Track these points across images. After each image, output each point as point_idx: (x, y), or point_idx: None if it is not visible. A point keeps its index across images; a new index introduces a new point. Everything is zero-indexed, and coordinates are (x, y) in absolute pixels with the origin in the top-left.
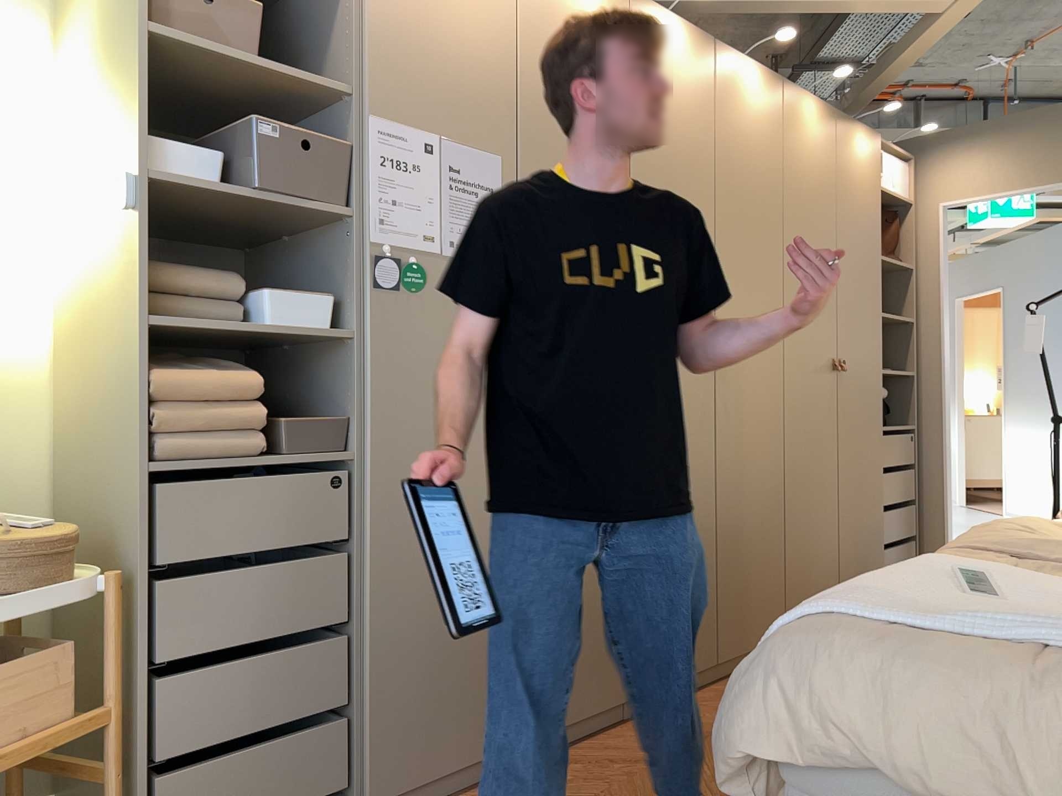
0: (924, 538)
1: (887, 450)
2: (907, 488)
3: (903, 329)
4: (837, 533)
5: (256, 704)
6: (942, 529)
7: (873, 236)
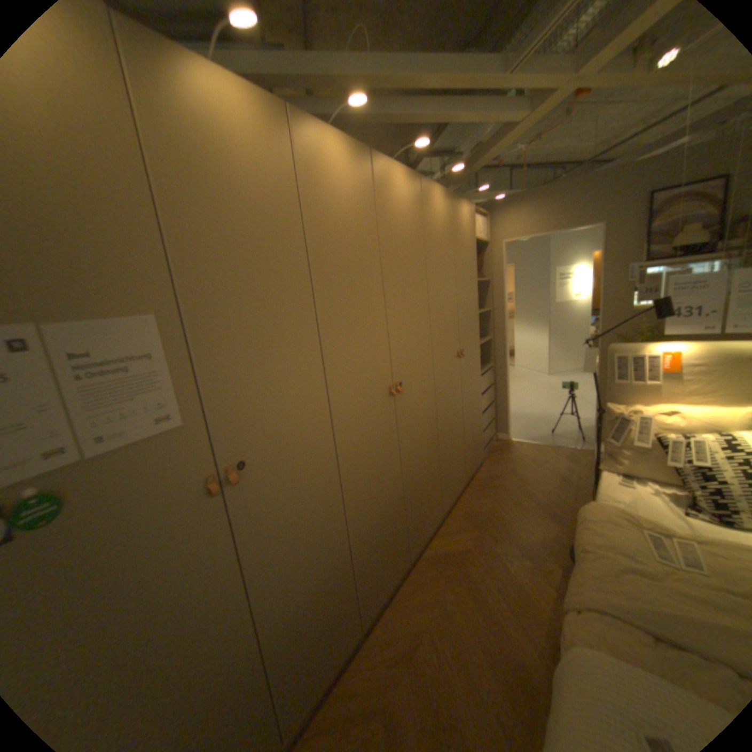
0: (502, 416)
1: (486, 382)
2: (495, 395)
3: (490, 313)
4: (467, 441)
5: None
6: (510, 411)
7: (474, 263)
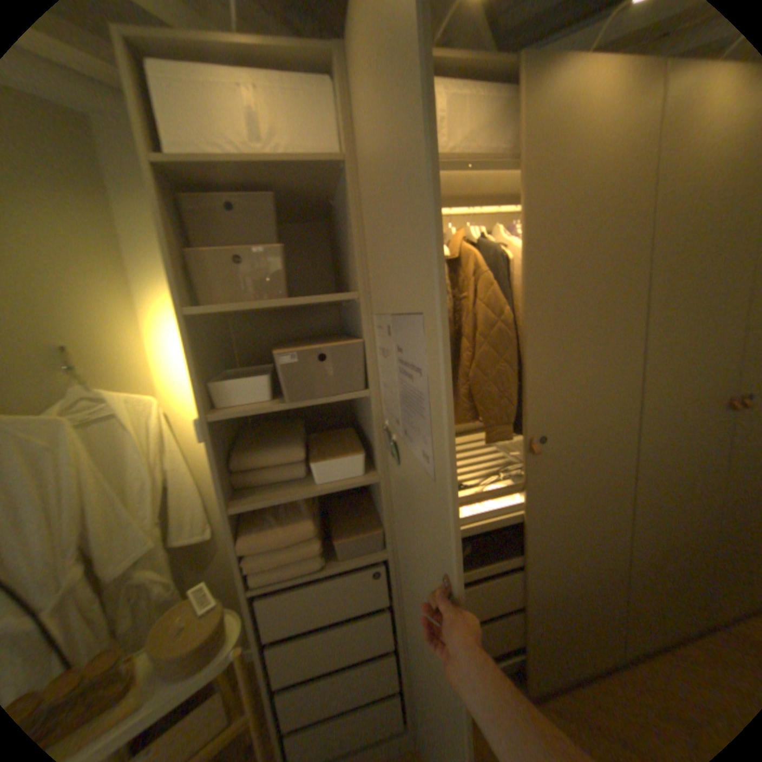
0: None
1: None
2: None
3: None
4: None
5: (345, 696)
6: None
7: None
